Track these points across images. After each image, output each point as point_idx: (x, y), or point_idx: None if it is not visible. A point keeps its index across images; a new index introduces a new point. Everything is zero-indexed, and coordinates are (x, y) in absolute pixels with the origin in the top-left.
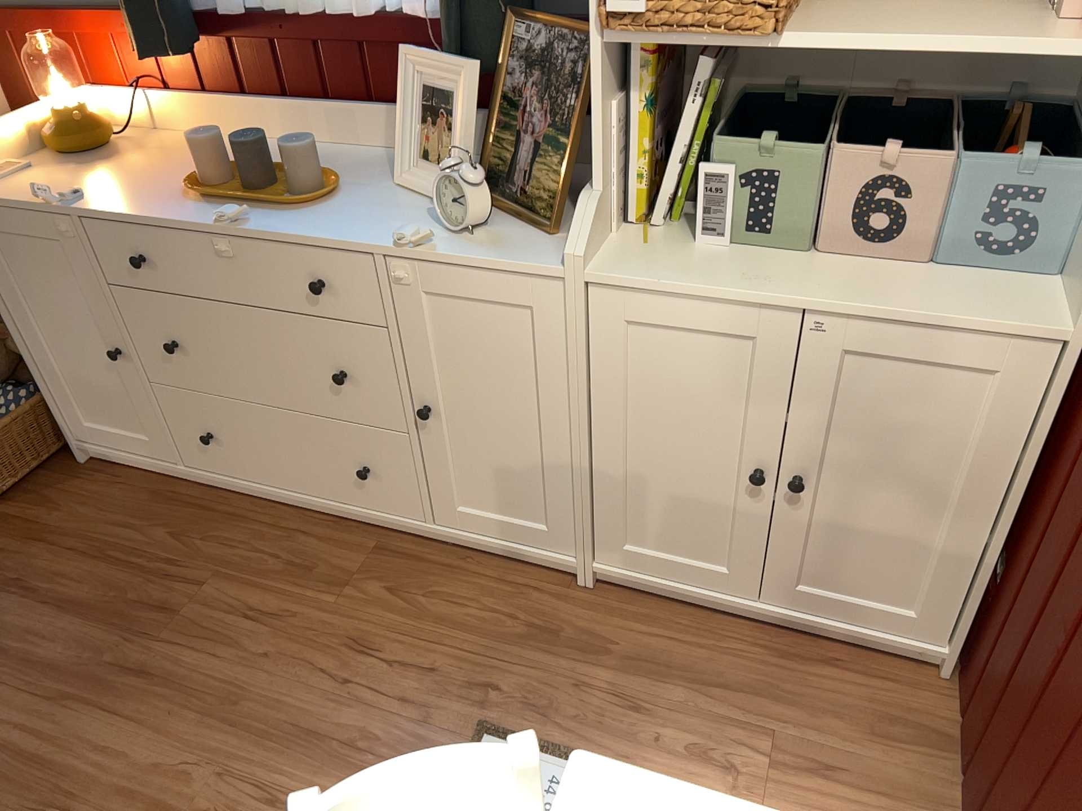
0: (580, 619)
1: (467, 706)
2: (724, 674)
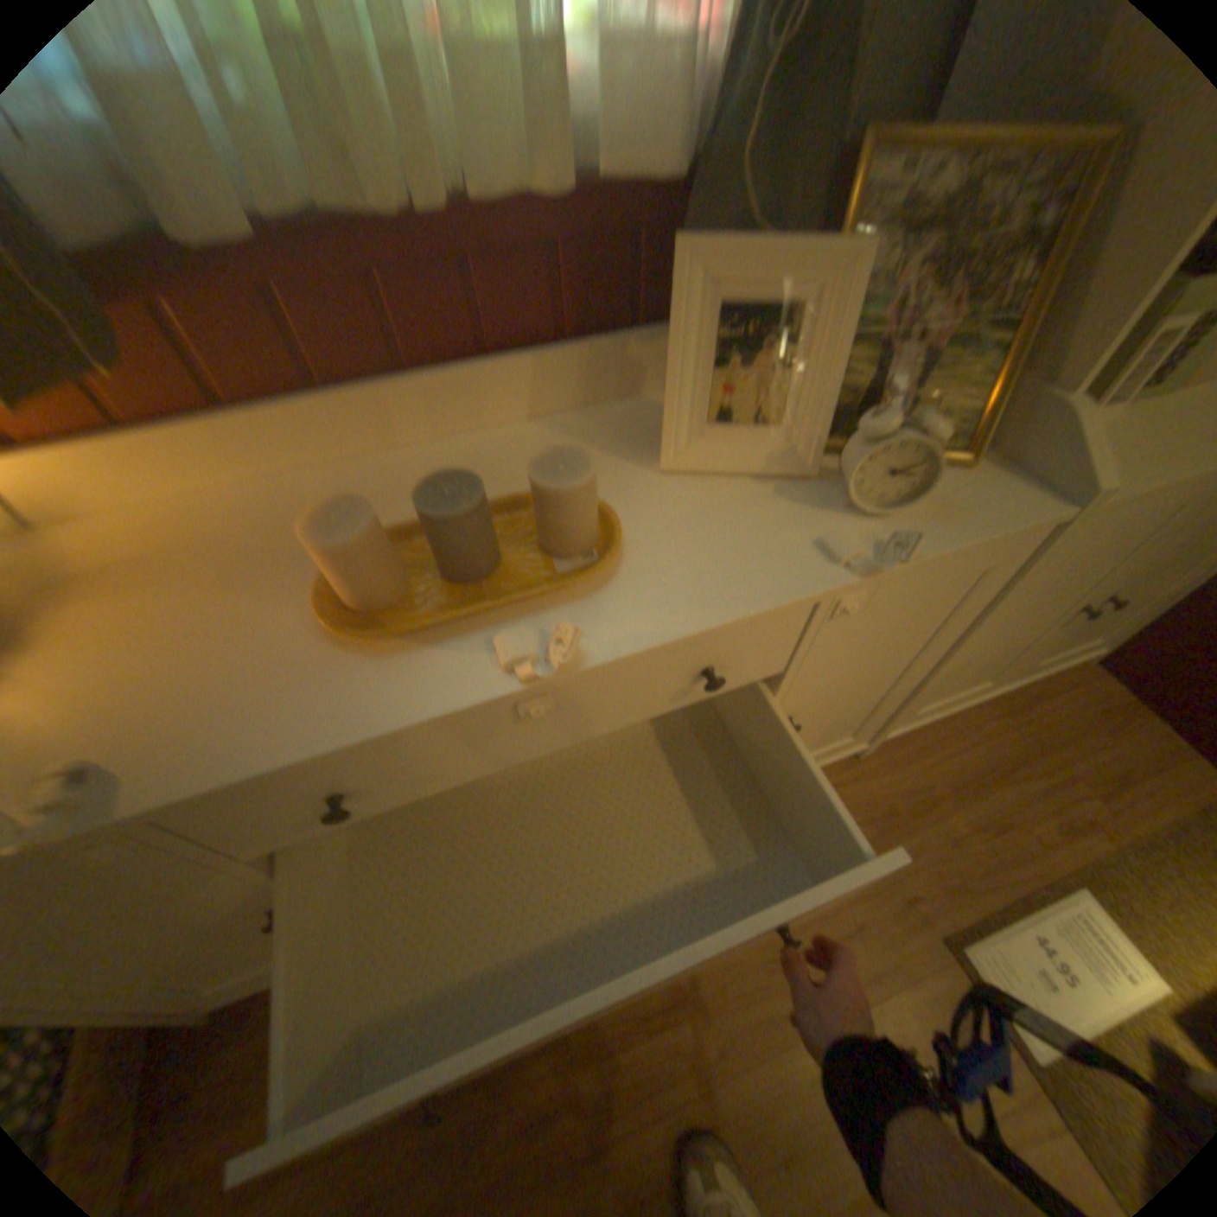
0: (896, 790)
1: (927, 944)
2: (1016, 758)
